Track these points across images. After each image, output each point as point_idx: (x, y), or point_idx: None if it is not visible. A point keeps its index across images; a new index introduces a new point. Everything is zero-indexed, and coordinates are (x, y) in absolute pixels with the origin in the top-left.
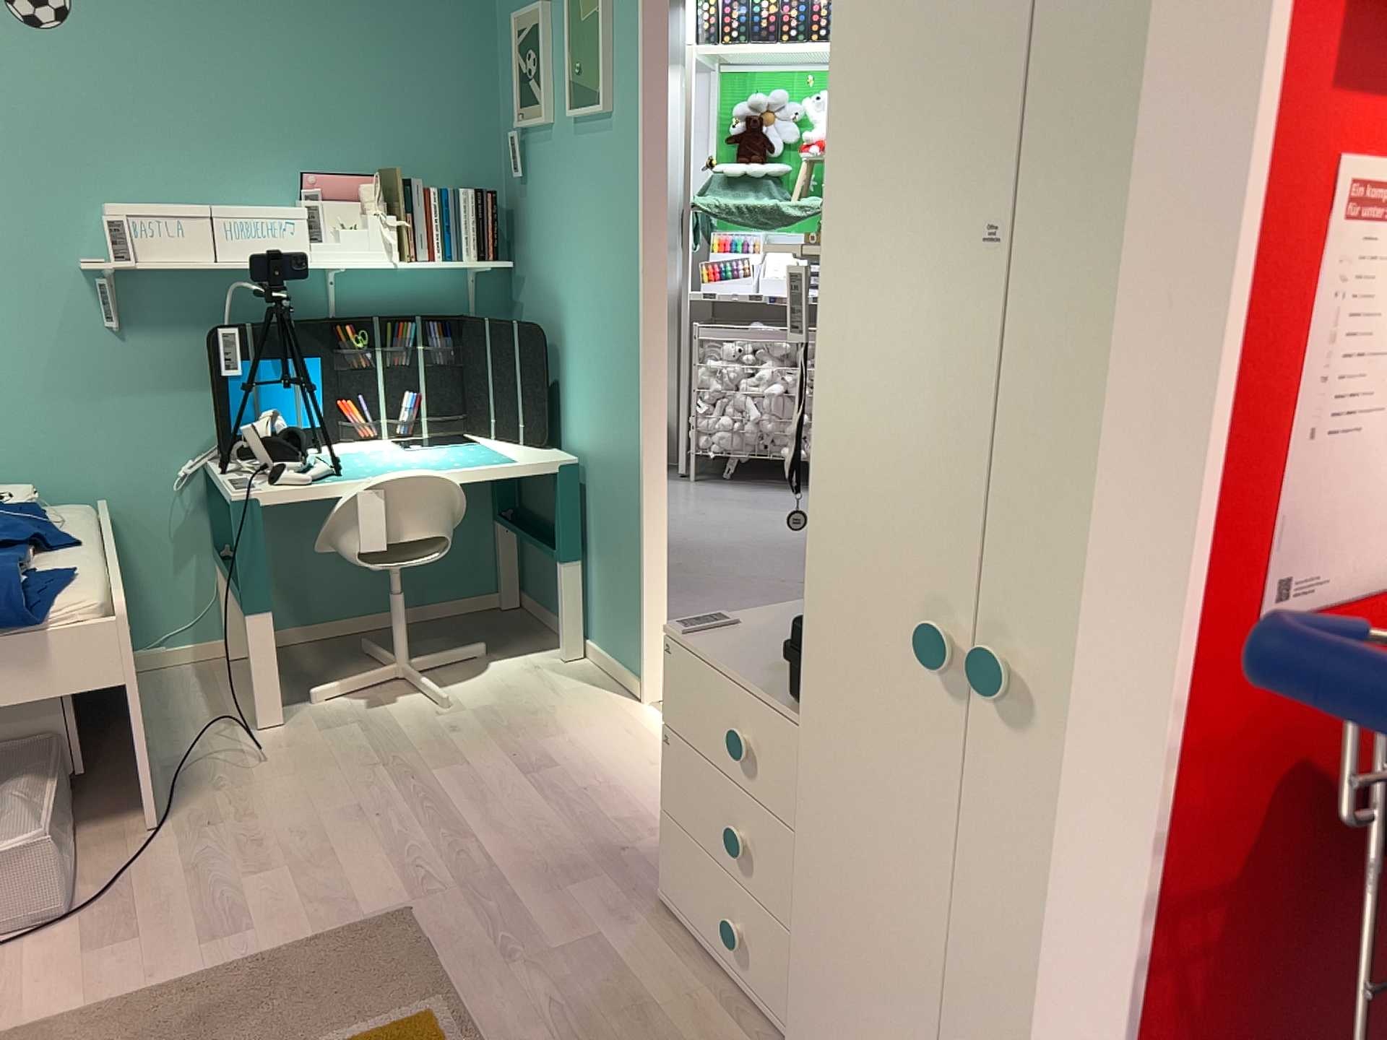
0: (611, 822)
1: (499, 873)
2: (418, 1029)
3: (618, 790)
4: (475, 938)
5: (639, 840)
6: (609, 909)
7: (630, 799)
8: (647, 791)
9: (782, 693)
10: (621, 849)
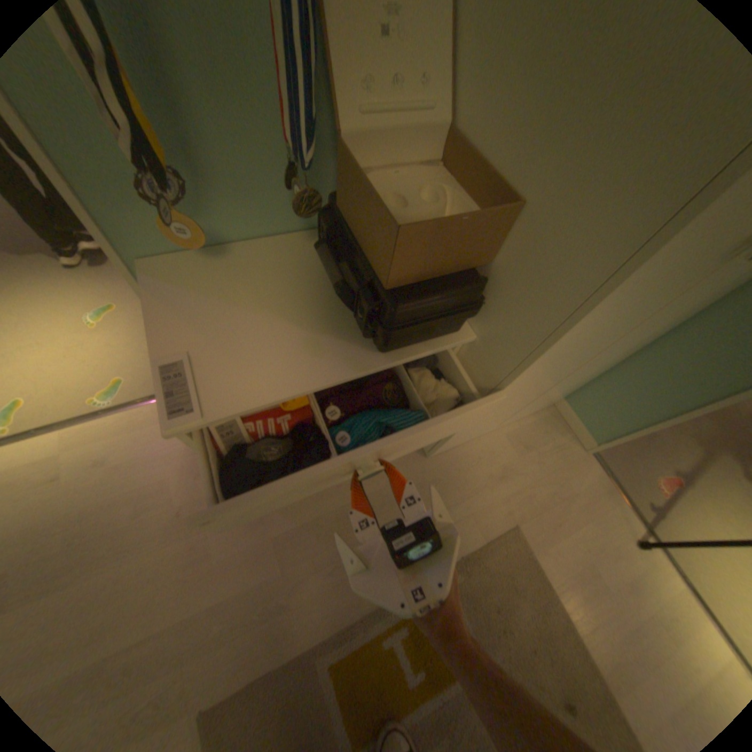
0: (133, 524)
1: (173, 627)
2: (343, 676)
3: (83, 515)
4: (253, 641)
5: (169, 503)
6: (246, 531)
7: (103, 504)
8: (97, 489)
9: (369, 360)
10: (175, 518)
